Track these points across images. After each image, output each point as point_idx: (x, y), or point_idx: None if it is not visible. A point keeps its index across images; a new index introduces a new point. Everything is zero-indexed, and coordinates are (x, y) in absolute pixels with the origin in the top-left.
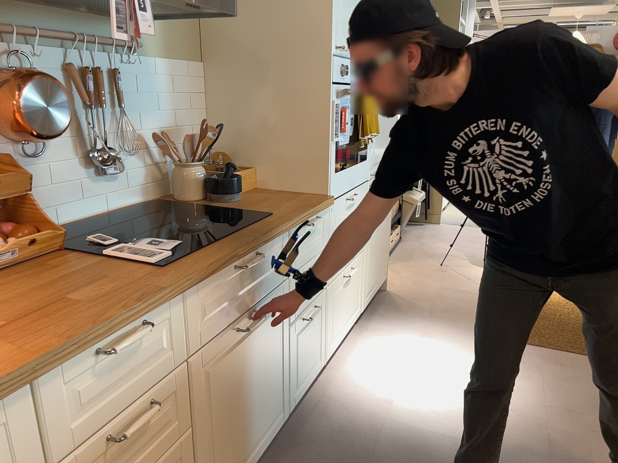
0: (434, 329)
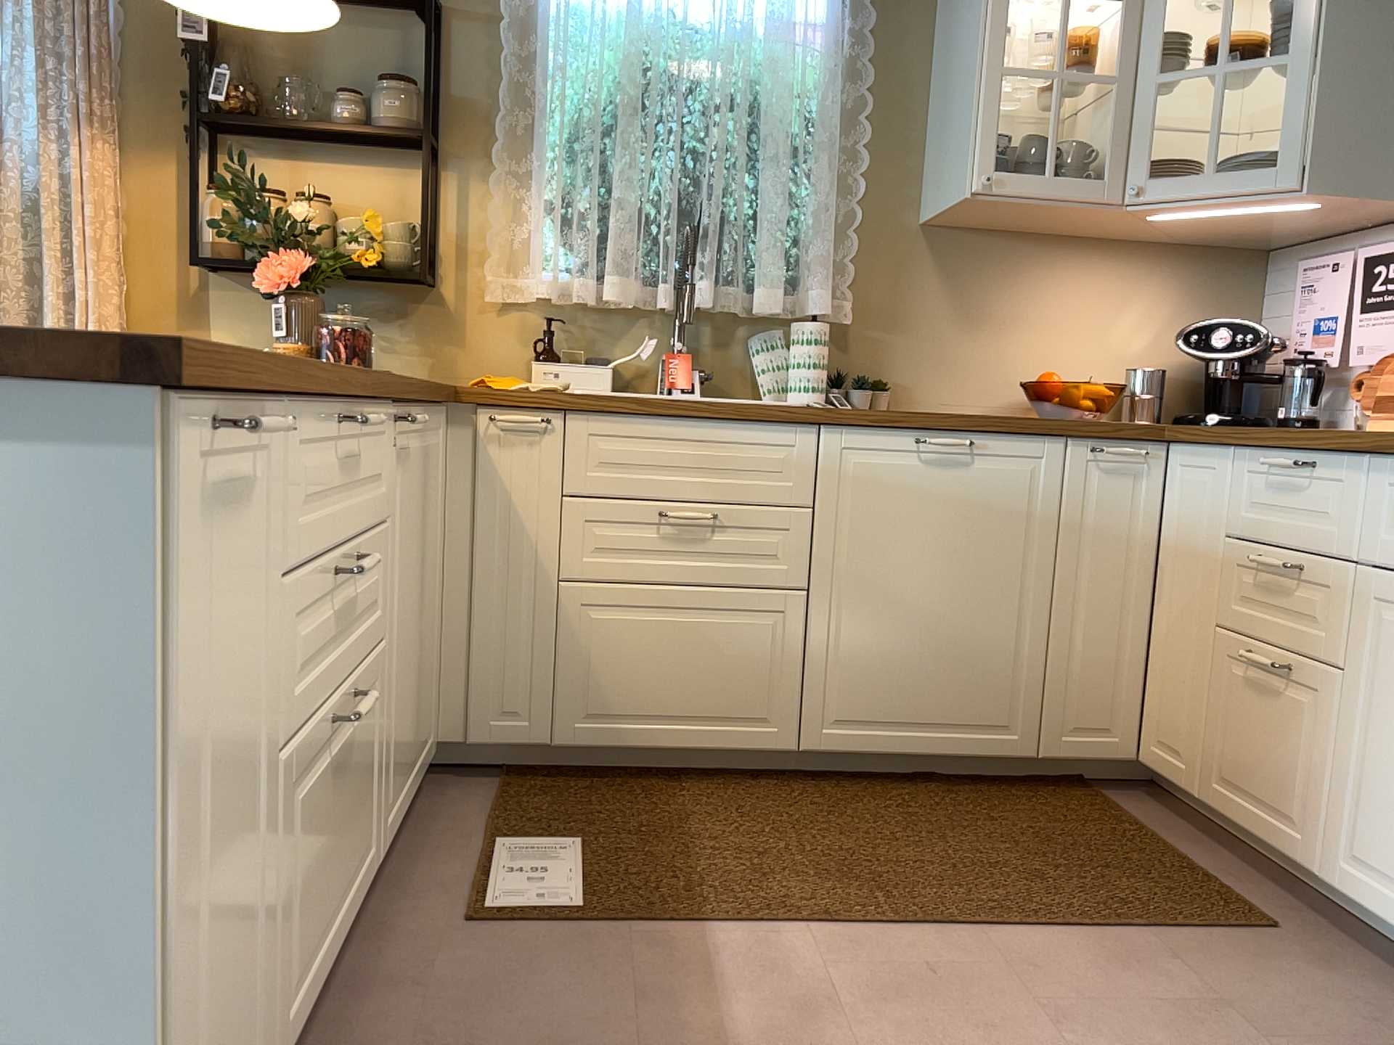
0: None
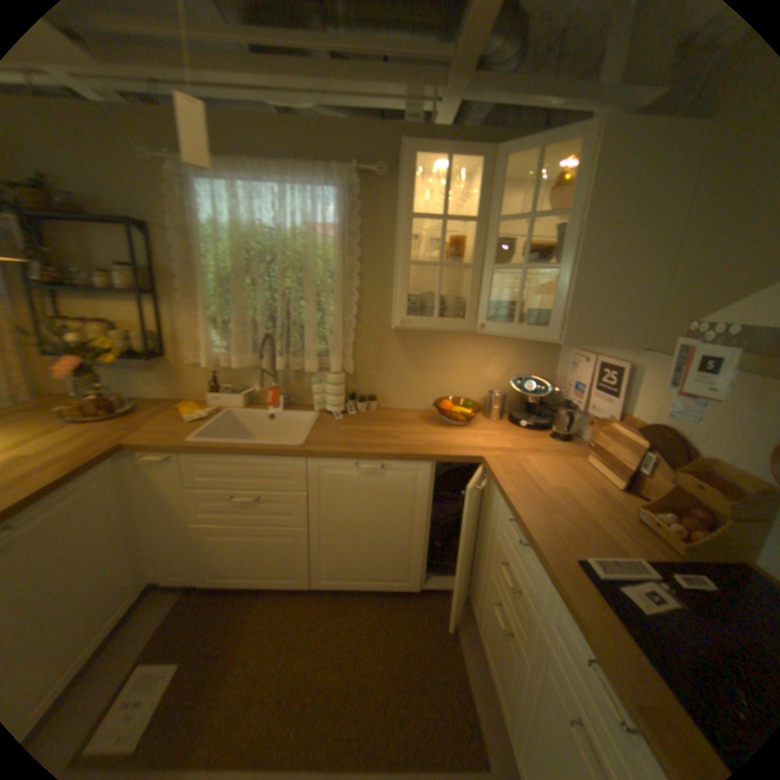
0: None
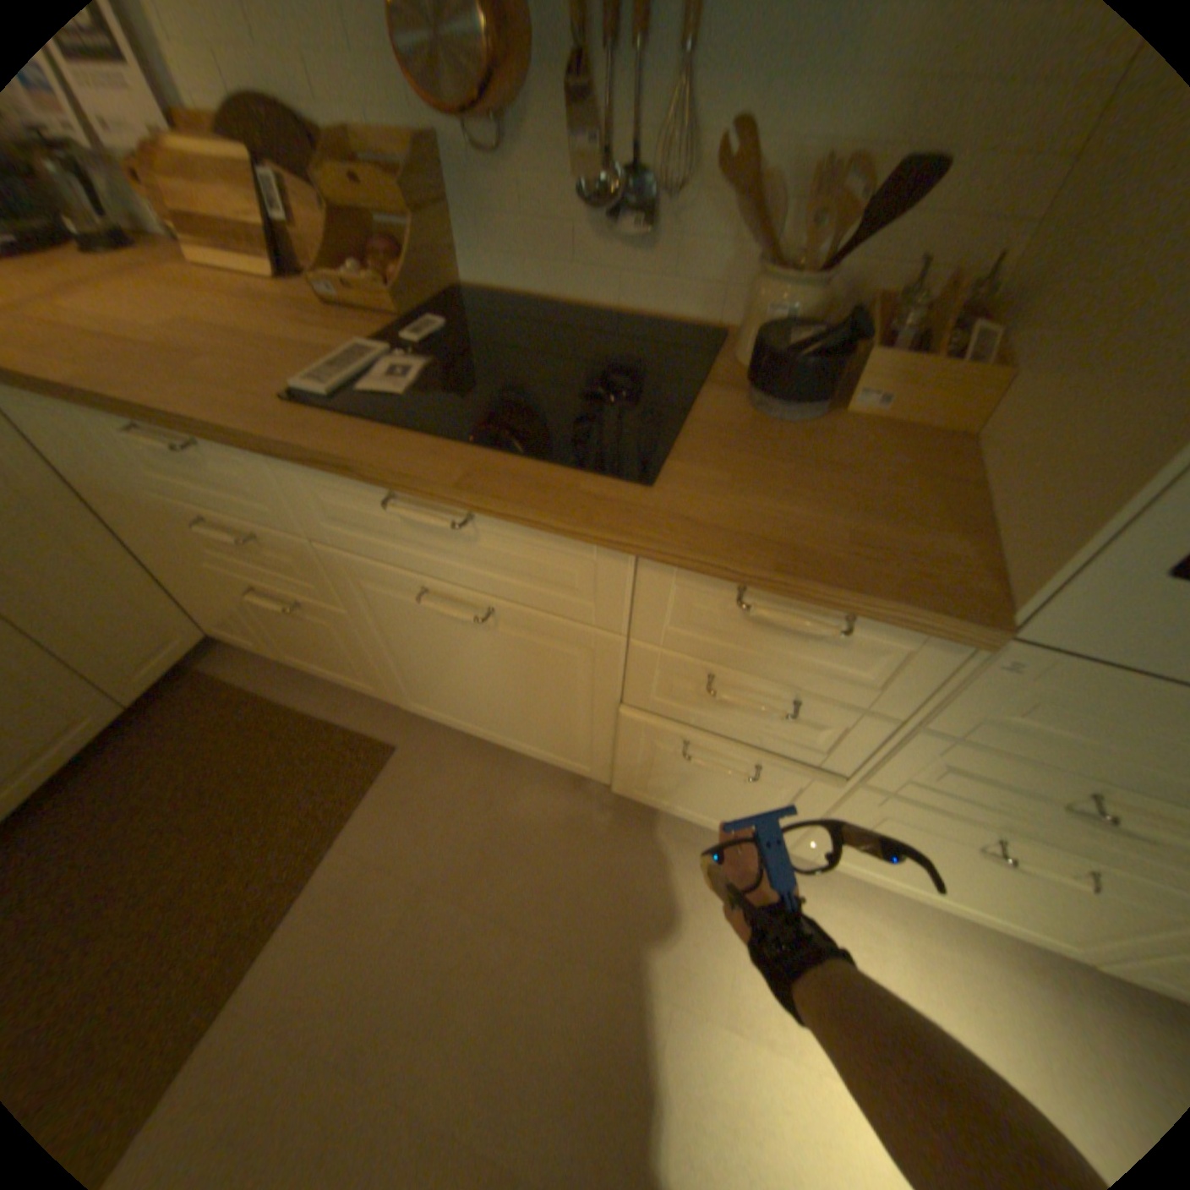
0: None
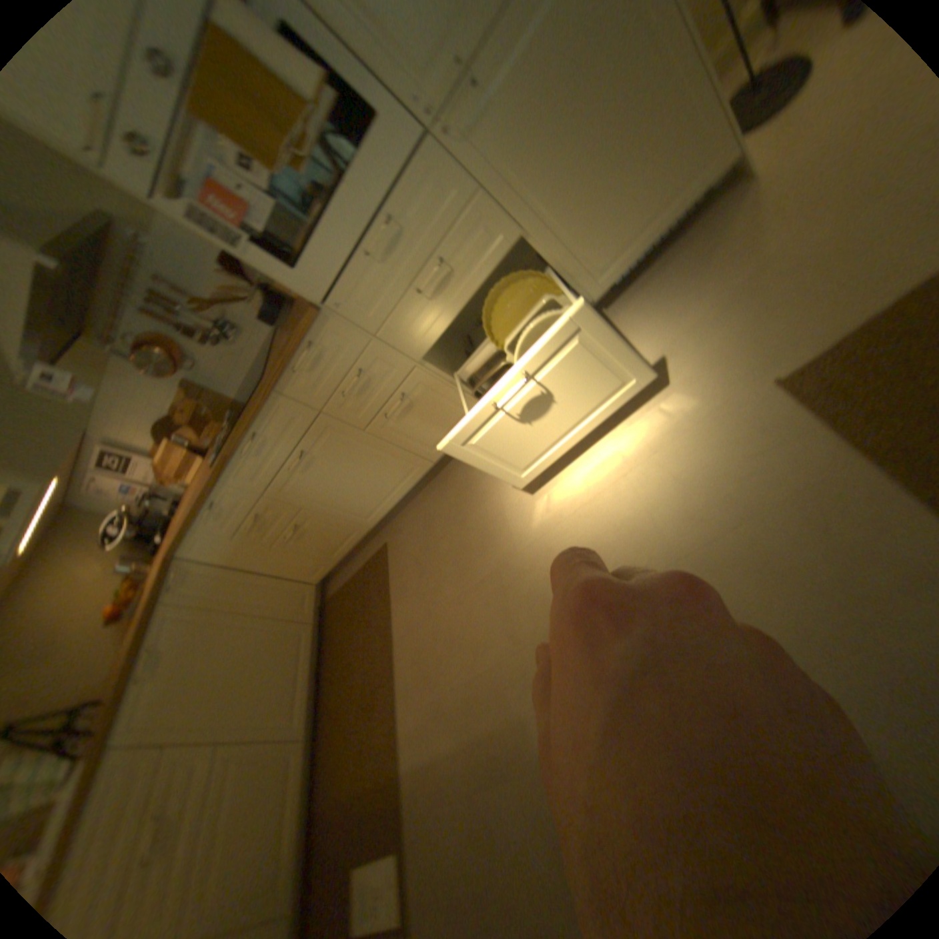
0: (706, 336)
